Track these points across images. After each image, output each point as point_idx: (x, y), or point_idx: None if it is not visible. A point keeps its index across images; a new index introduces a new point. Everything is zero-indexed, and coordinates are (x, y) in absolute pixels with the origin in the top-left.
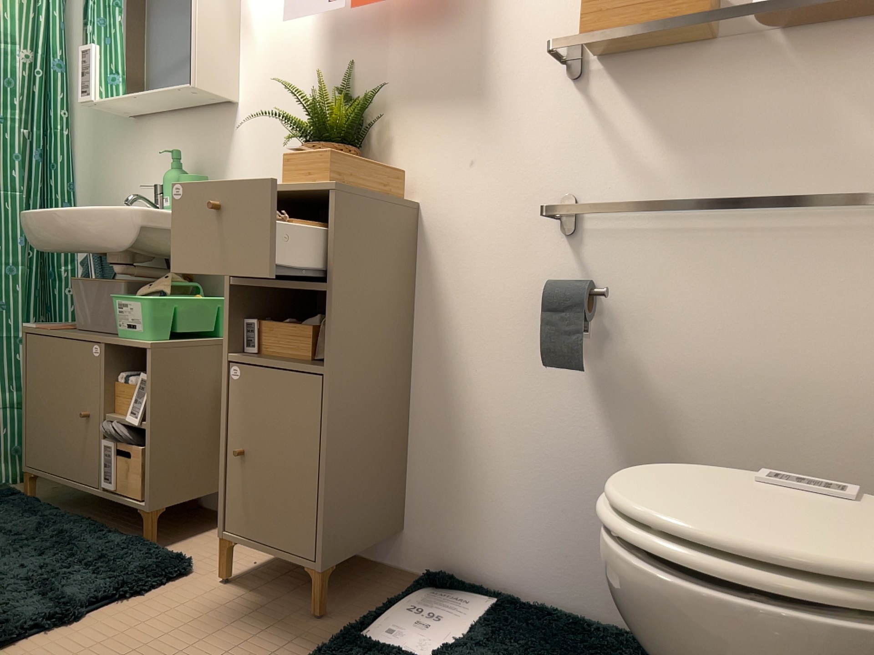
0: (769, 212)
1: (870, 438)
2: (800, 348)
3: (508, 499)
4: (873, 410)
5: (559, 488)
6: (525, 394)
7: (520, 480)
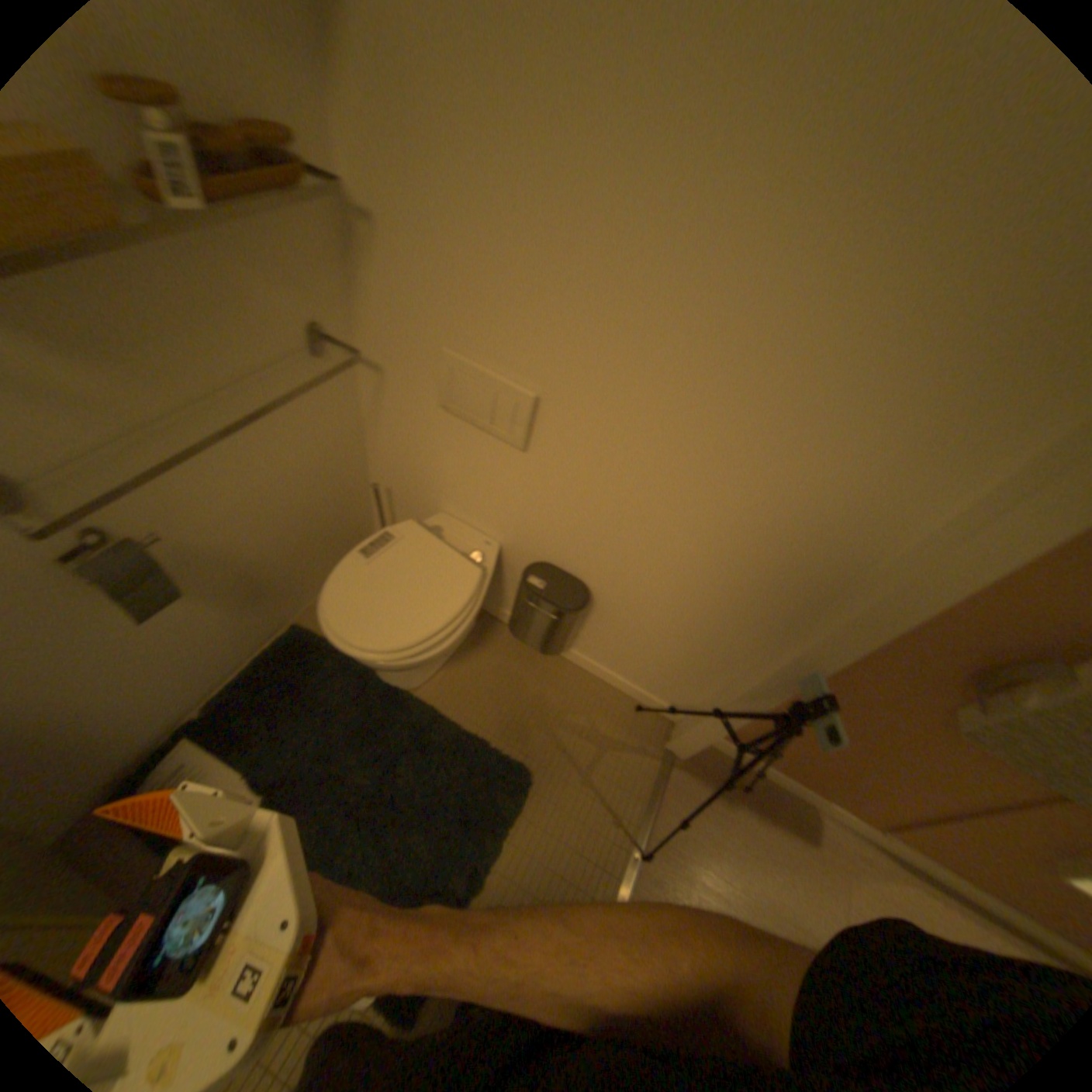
0: (226, 382)
1: (326, 476)
2: (281, 459)
3: (129, 703)
4: (323, 463)
5: (168, 656)
6: (86, 649)
7: (131, 686)
